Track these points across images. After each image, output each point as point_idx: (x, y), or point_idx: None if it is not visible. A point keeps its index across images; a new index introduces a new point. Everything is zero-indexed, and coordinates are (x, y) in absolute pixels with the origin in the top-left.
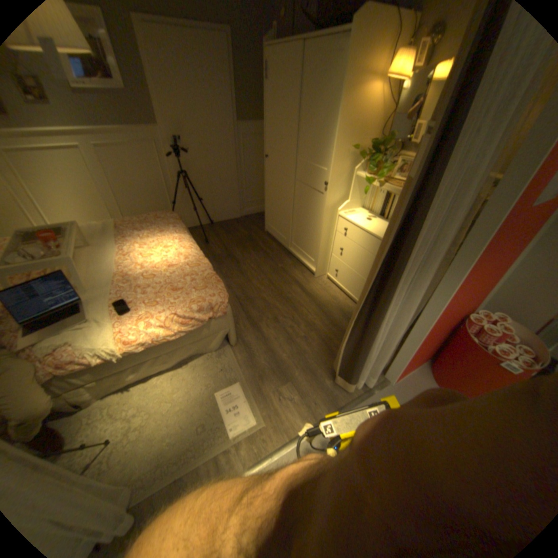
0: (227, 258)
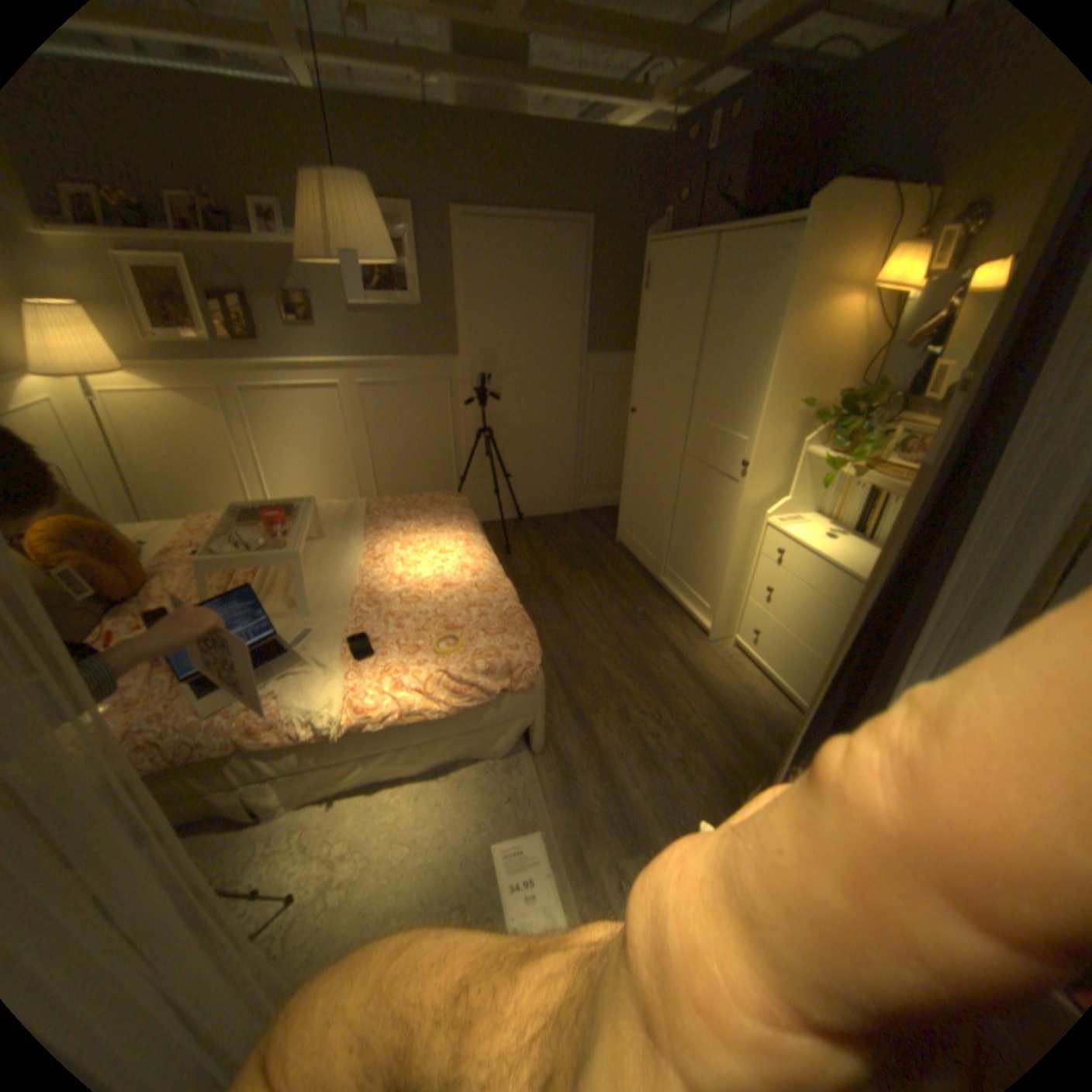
0: (540, 582)
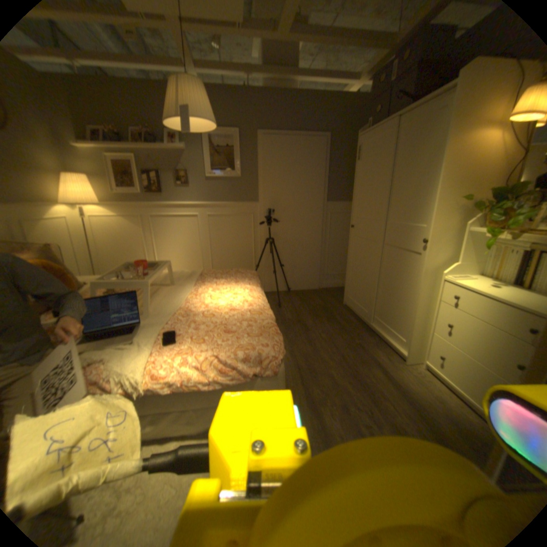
0: (293, 323)
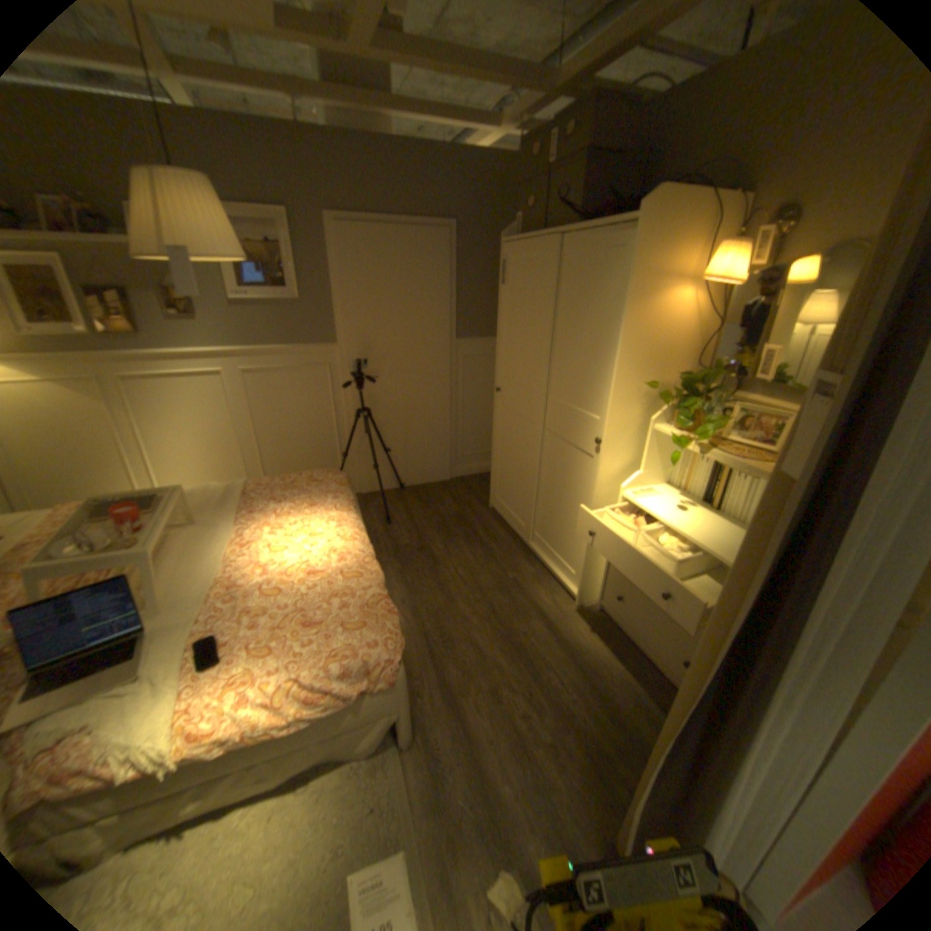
0: (413, 553)
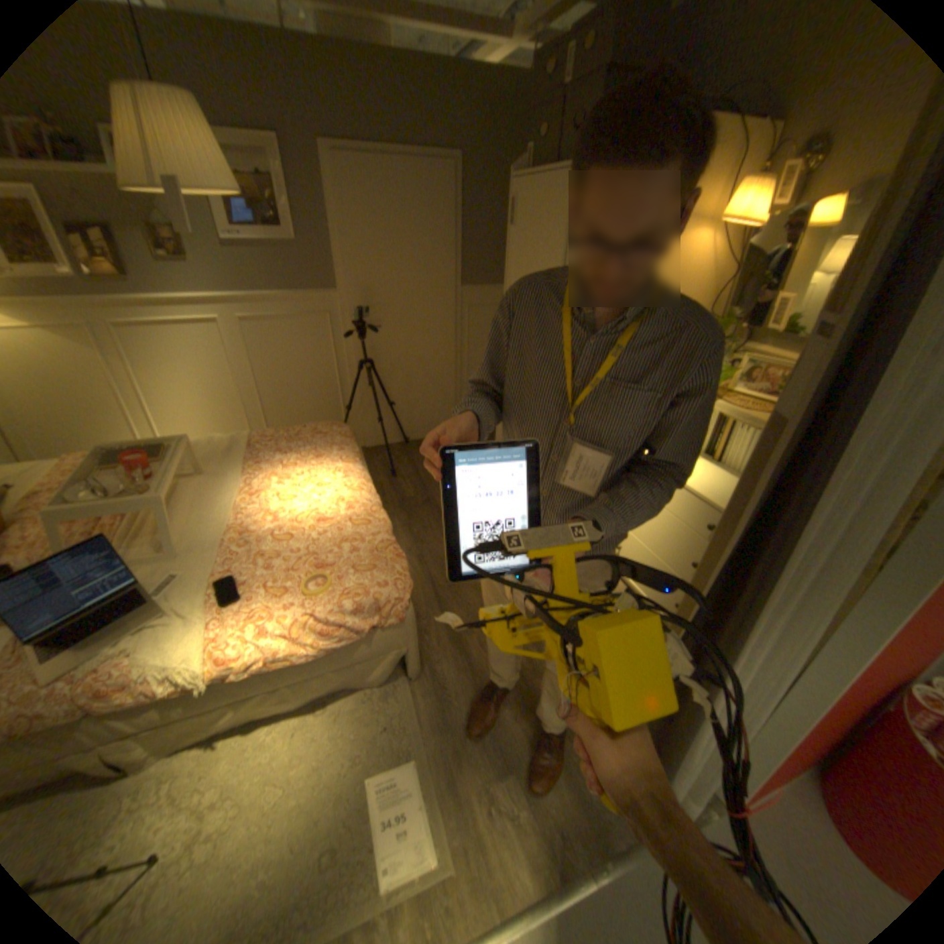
0: (419, 504)
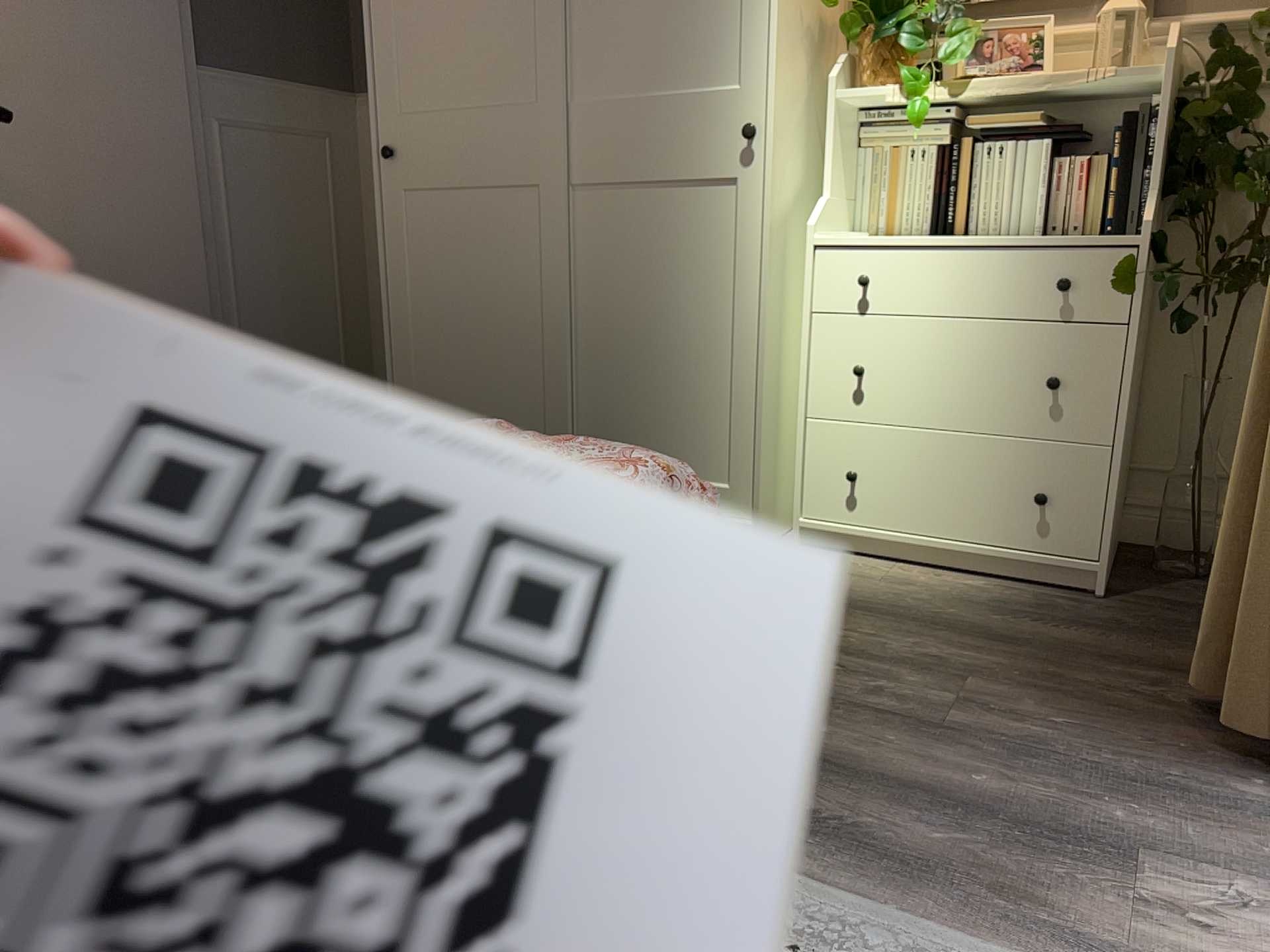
0: None
